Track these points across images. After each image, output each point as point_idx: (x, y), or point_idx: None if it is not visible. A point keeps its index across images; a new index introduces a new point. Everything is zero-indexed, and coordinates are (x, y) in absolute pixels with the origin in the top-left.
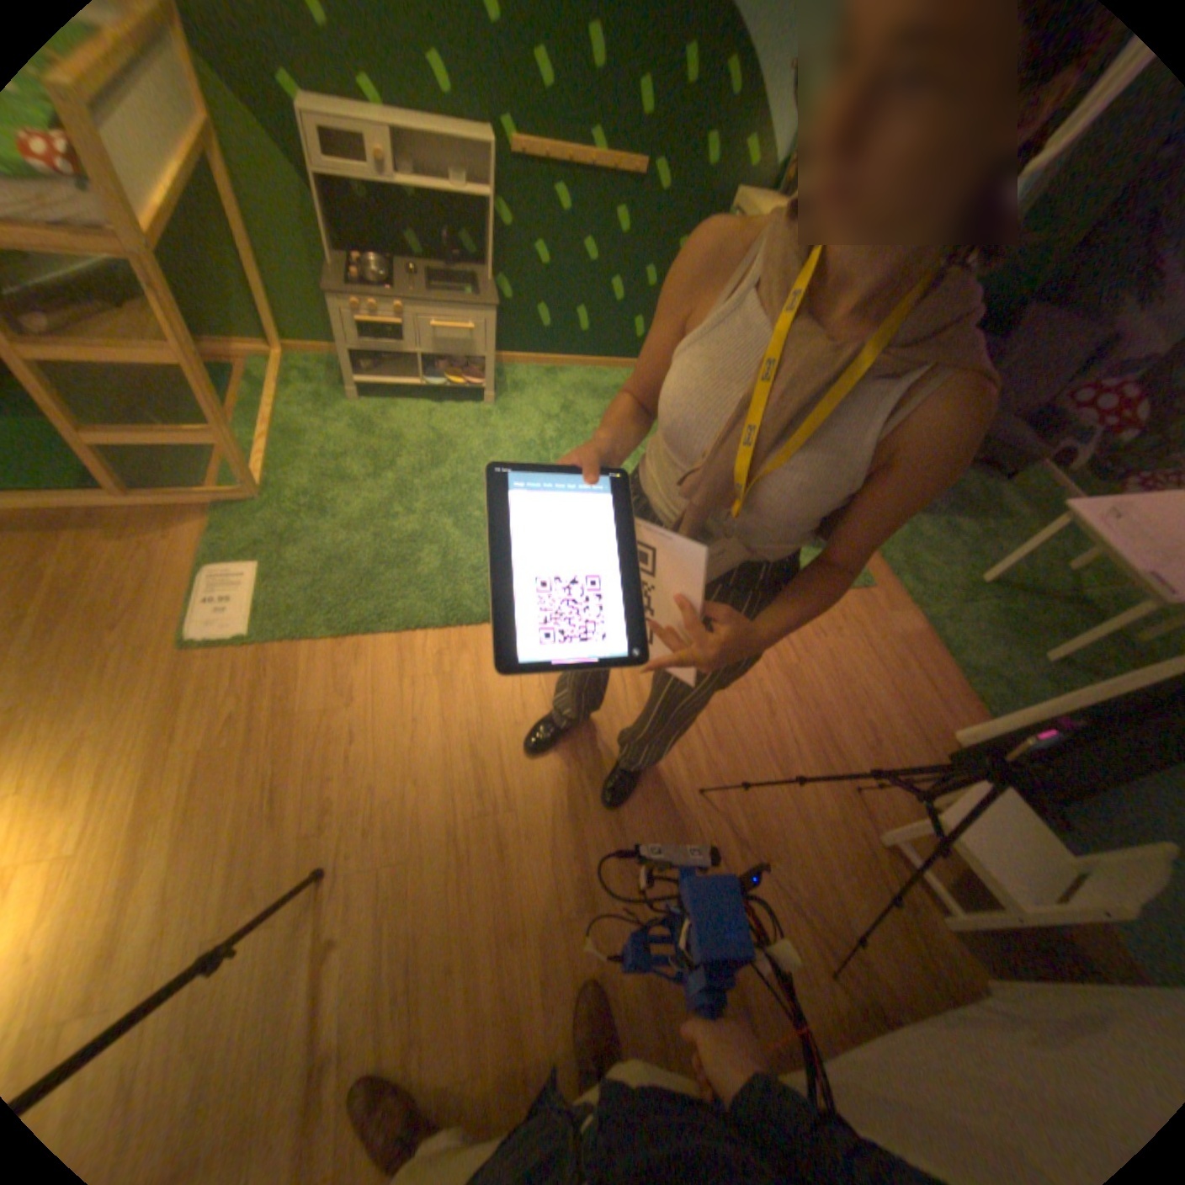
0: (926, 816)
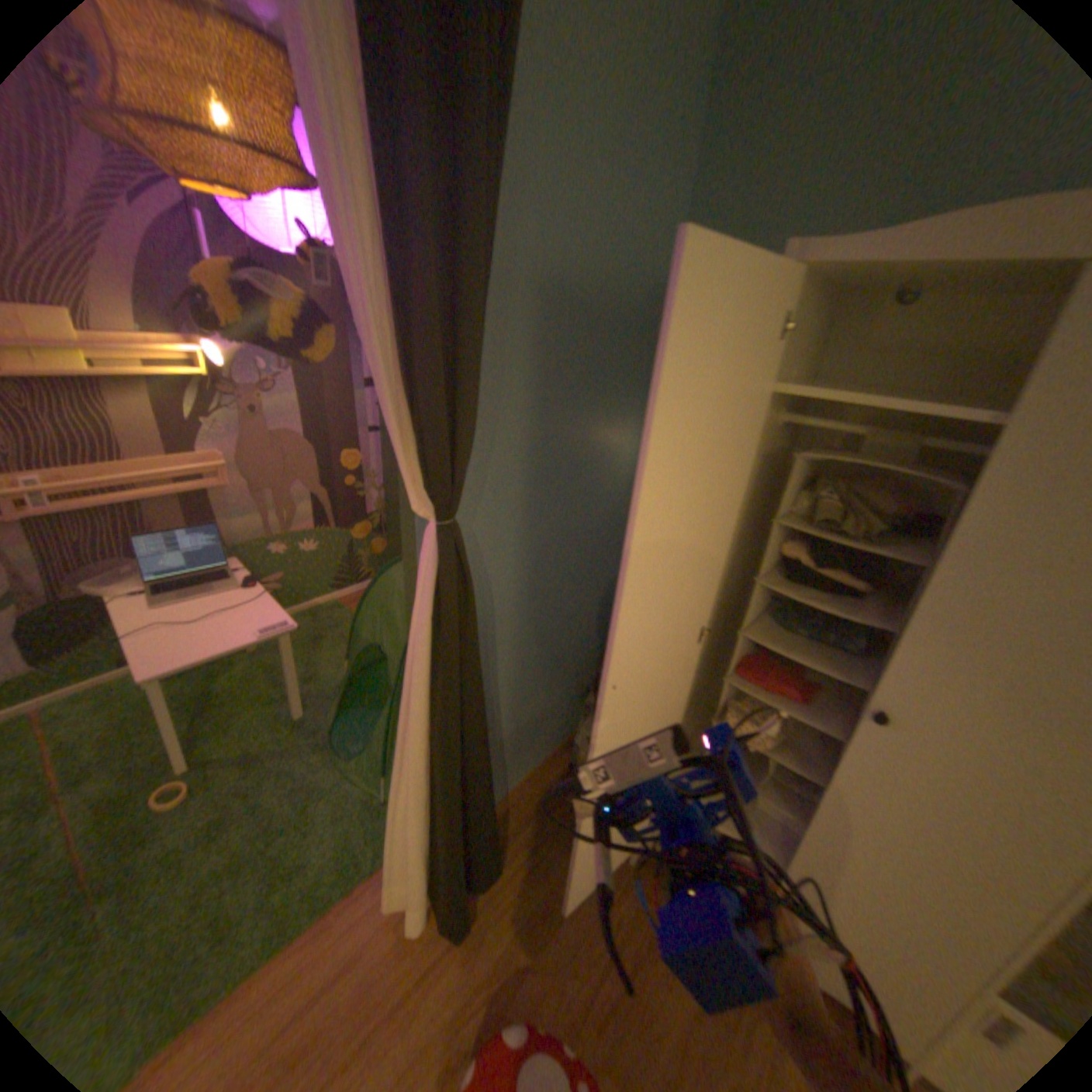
0: (519, 952)
